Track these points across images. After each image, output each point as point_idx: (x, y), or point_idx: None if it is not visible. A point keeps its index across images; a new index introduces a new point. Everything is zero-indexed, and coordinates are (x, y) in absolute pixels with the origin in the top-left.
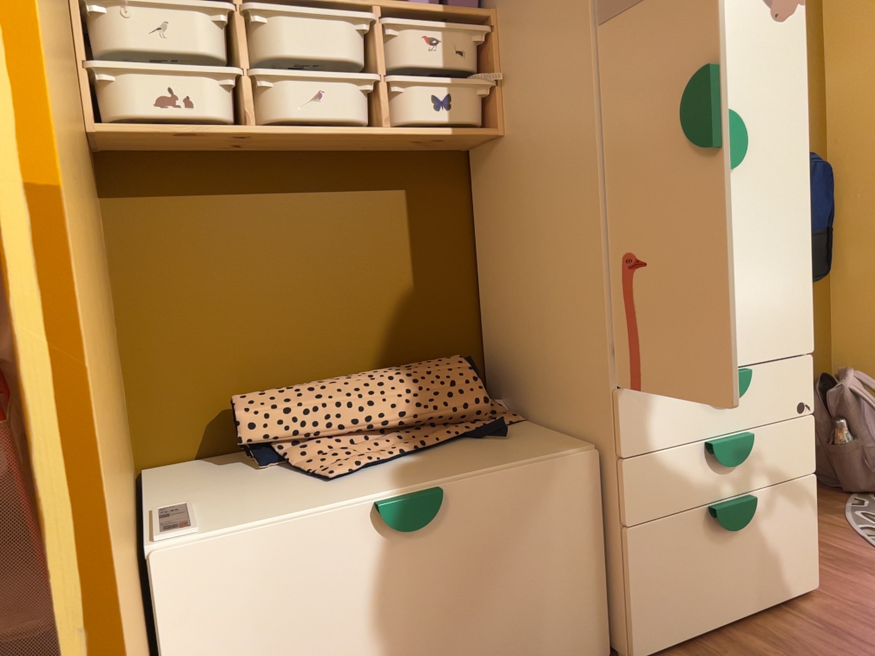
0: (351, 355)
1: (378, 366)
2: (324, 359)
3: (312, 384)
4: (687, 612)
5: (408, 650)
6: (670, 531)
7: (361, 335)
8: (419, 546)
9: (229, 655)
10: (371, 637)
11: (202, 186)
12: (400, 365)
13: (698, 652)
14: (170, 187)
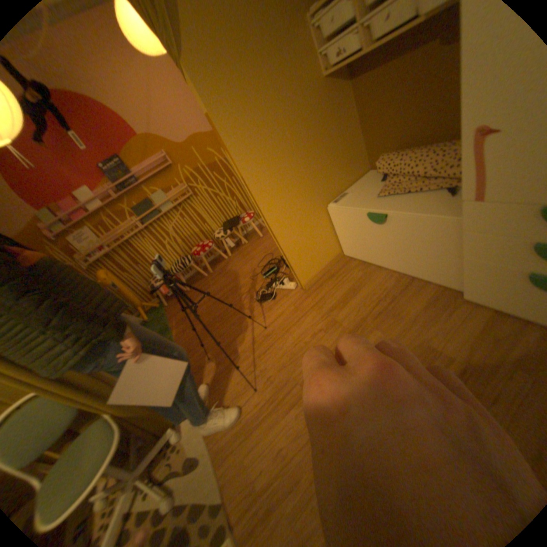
0: (440, 130)
1: (453, 136)
2: (427, 133)
3: (407, 150)
4: (500, 301)
5: (383, 249)
6: (492, 268)
7: (445, 120)
8: (382, 225)
9: (344, 230)
10: (373, 241)
11: (377, 61)
12: (454, 140)
13: (497, 315)
14: (367, 66)
